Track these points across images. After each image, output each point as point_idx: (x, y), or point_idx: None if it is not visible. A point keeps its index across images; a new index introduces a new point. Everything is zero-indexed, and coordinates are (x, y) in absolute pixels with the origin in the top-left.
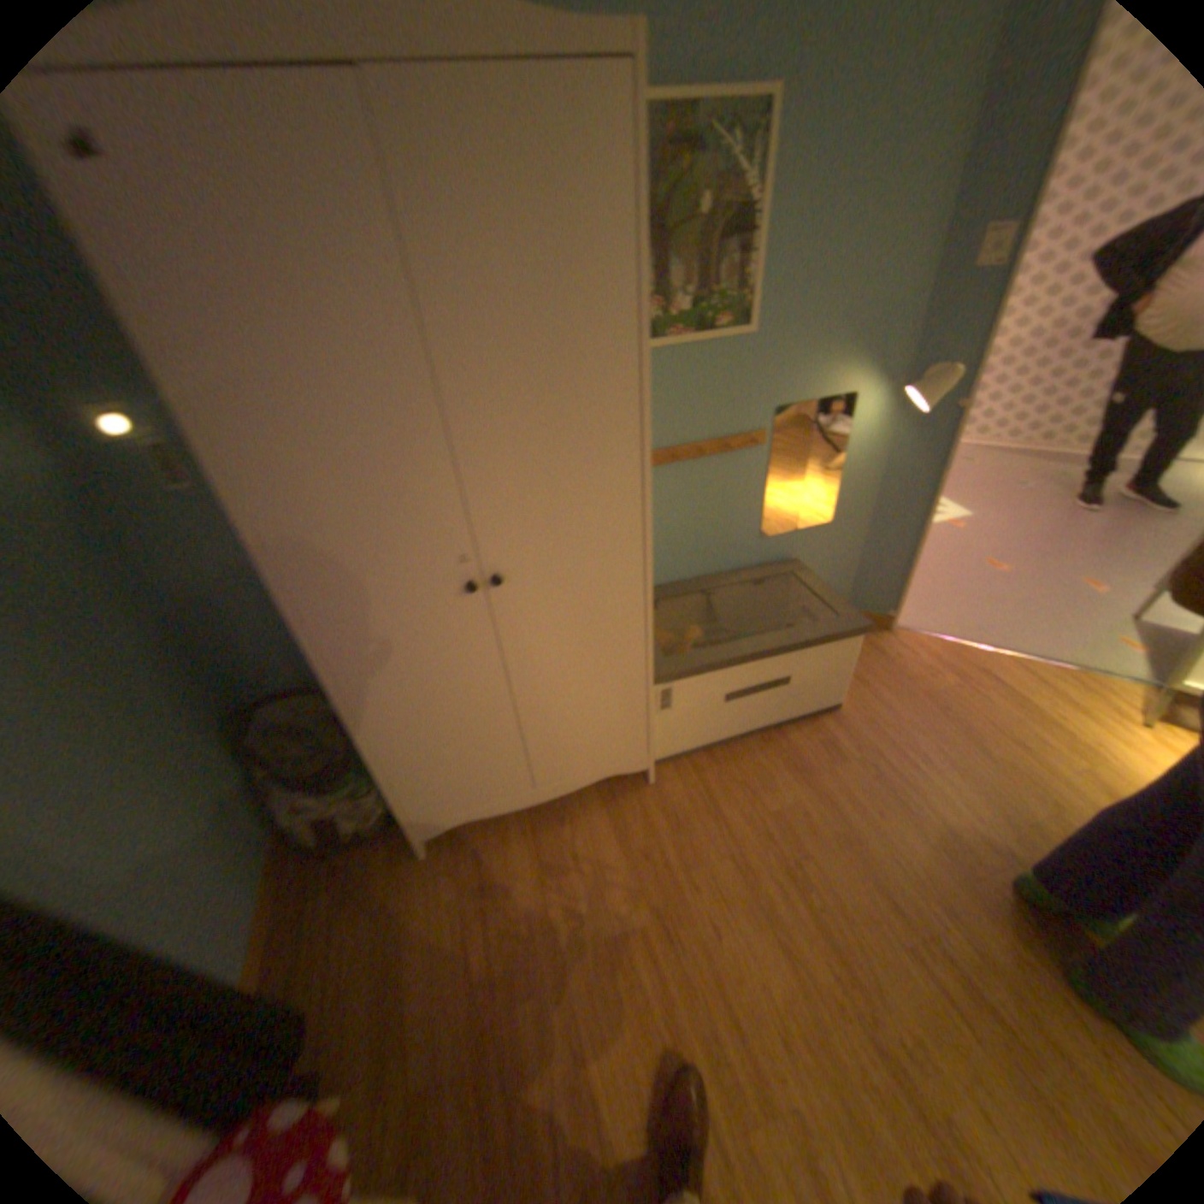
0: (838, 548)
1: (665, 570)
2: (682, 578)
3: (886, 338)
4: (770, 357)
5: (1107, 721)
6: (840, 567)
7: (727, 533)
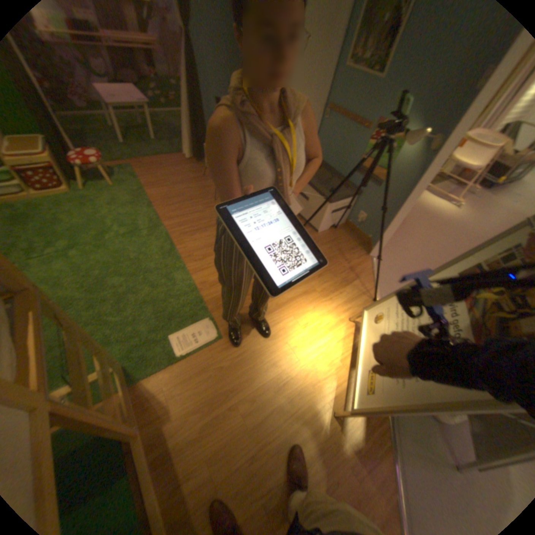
0: (377, 204)
1: (328, 159)
2: (331, 166)
3: (431, 111)
4: (385, 93)
5: (346, 308)
6: (375, 214)
7: (347, 160)
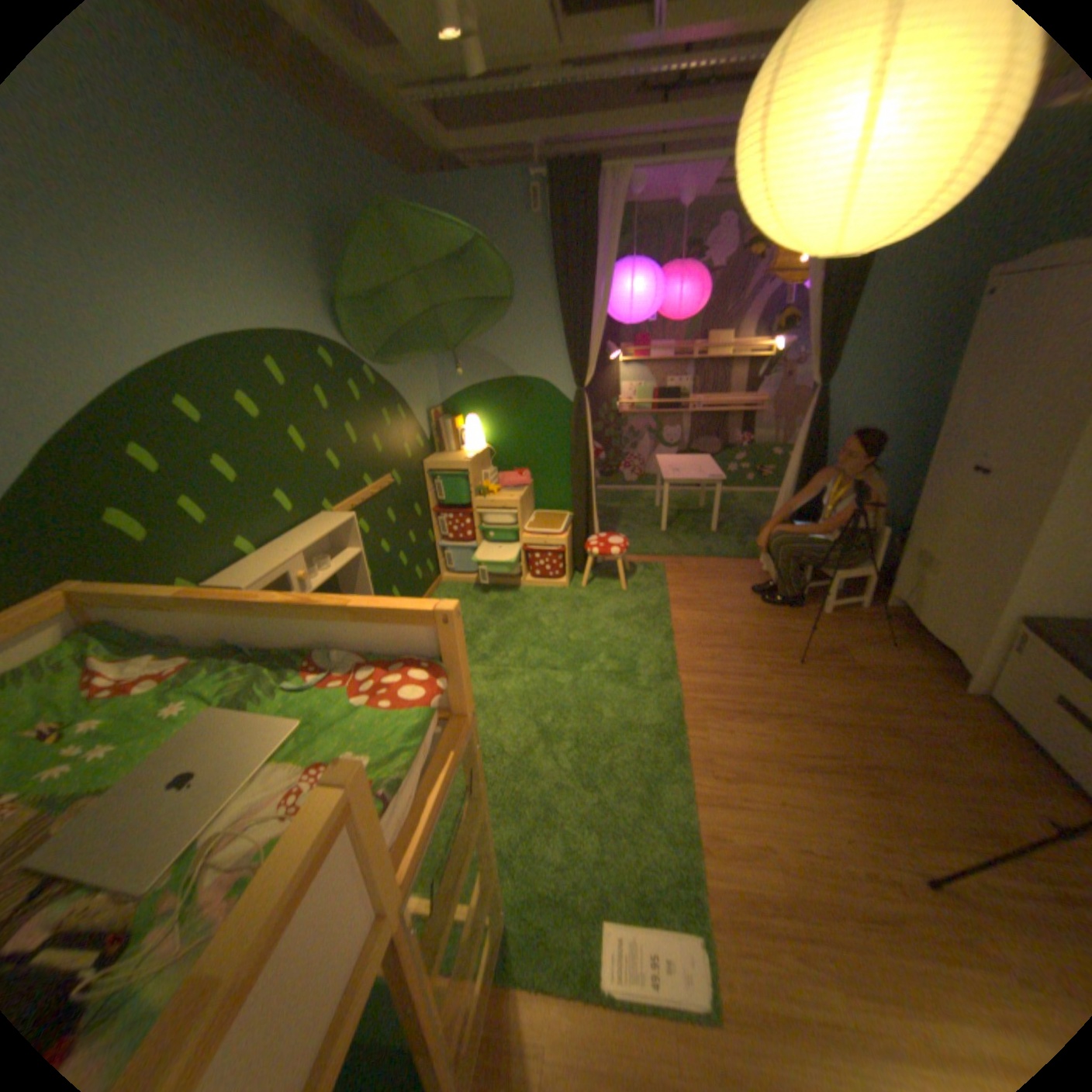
0: None
1: None
2: None
3: None
4: None
5: None
6: None
7: None
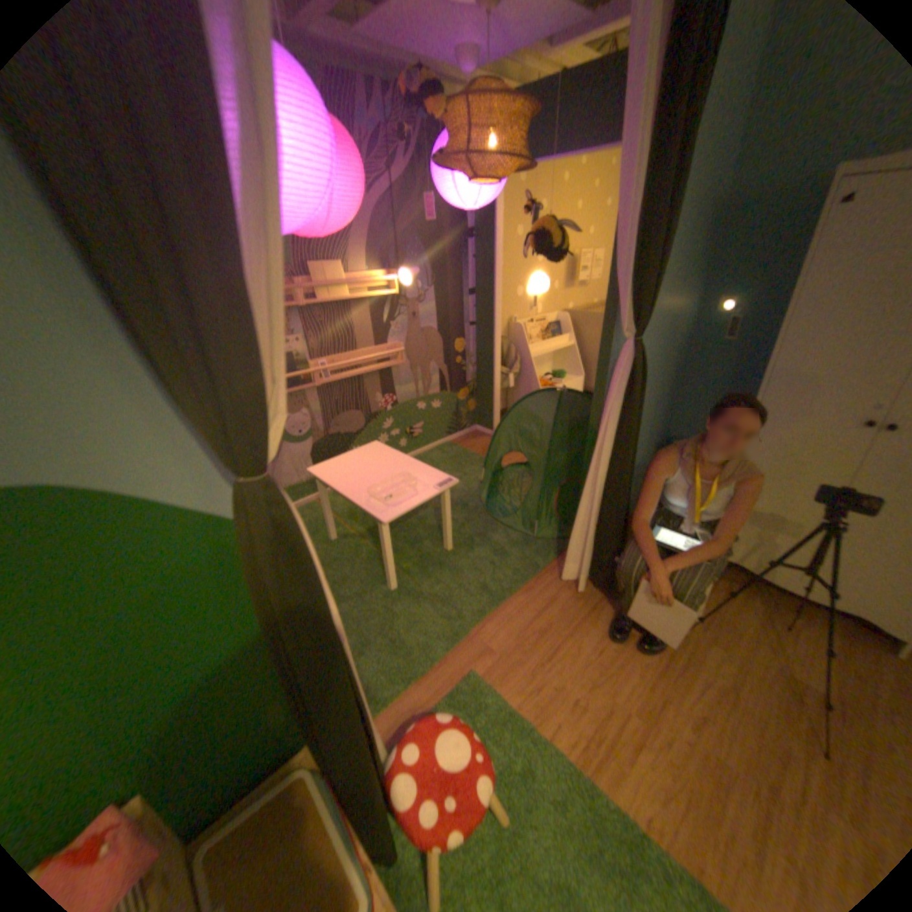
0: None
1: None
2: None
3: None
4: None
5: None
6: None
7: None
